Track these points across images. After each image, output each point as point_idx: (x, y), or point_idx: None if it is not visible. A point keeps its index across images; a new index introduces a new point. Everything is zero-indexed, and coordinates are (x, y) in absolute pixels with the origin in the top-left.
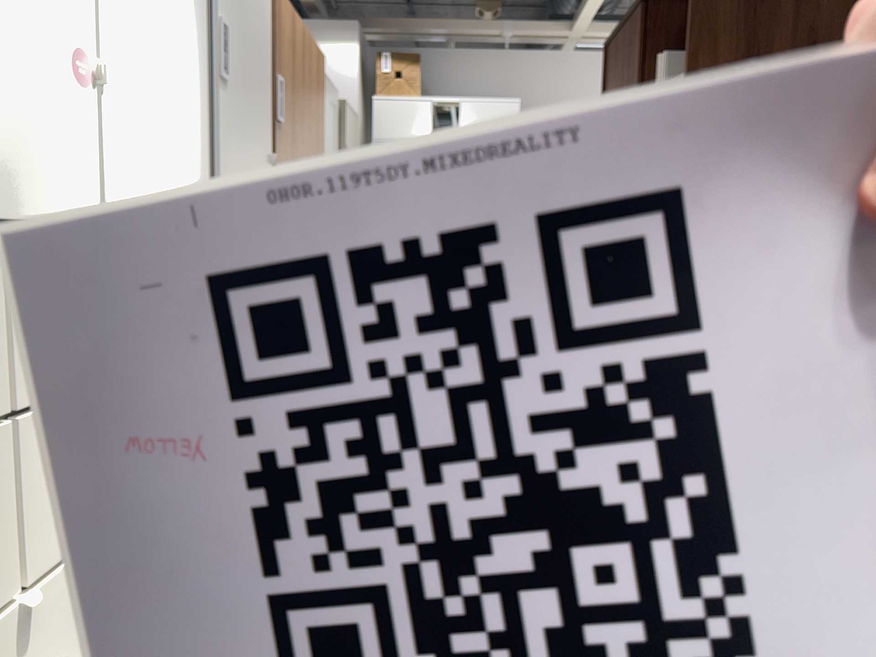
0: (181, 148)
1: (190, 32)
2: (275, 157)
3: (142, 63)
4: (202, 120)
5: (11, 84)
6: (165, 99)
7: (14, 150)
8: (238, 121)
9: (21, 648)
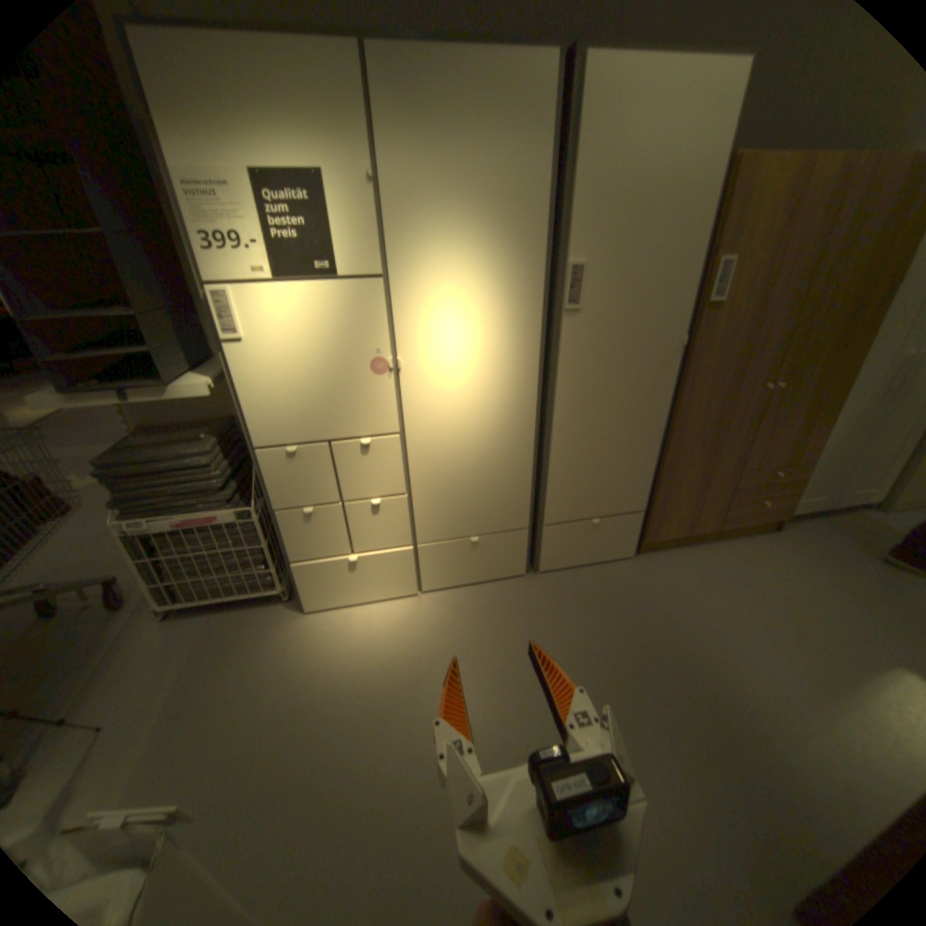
0: (501, 375)
1: (518, 295)
2: (699, 336)
3: (449, 341)
4: (541, 347)
5: (337, 389)
6: (479, 352)
7: (342, 413)
8: (606, 330)
9: (360, 567)
